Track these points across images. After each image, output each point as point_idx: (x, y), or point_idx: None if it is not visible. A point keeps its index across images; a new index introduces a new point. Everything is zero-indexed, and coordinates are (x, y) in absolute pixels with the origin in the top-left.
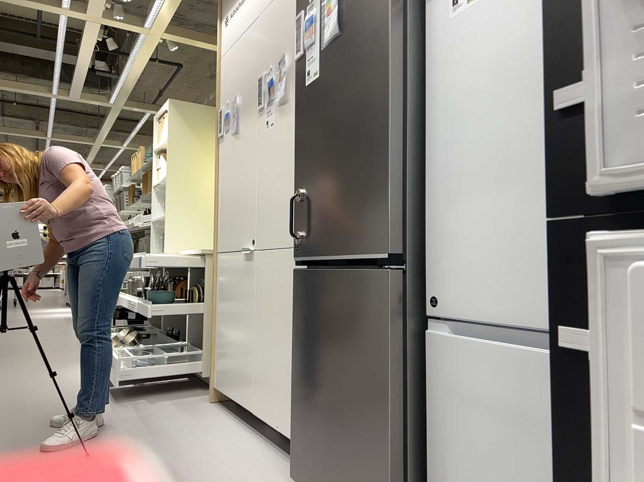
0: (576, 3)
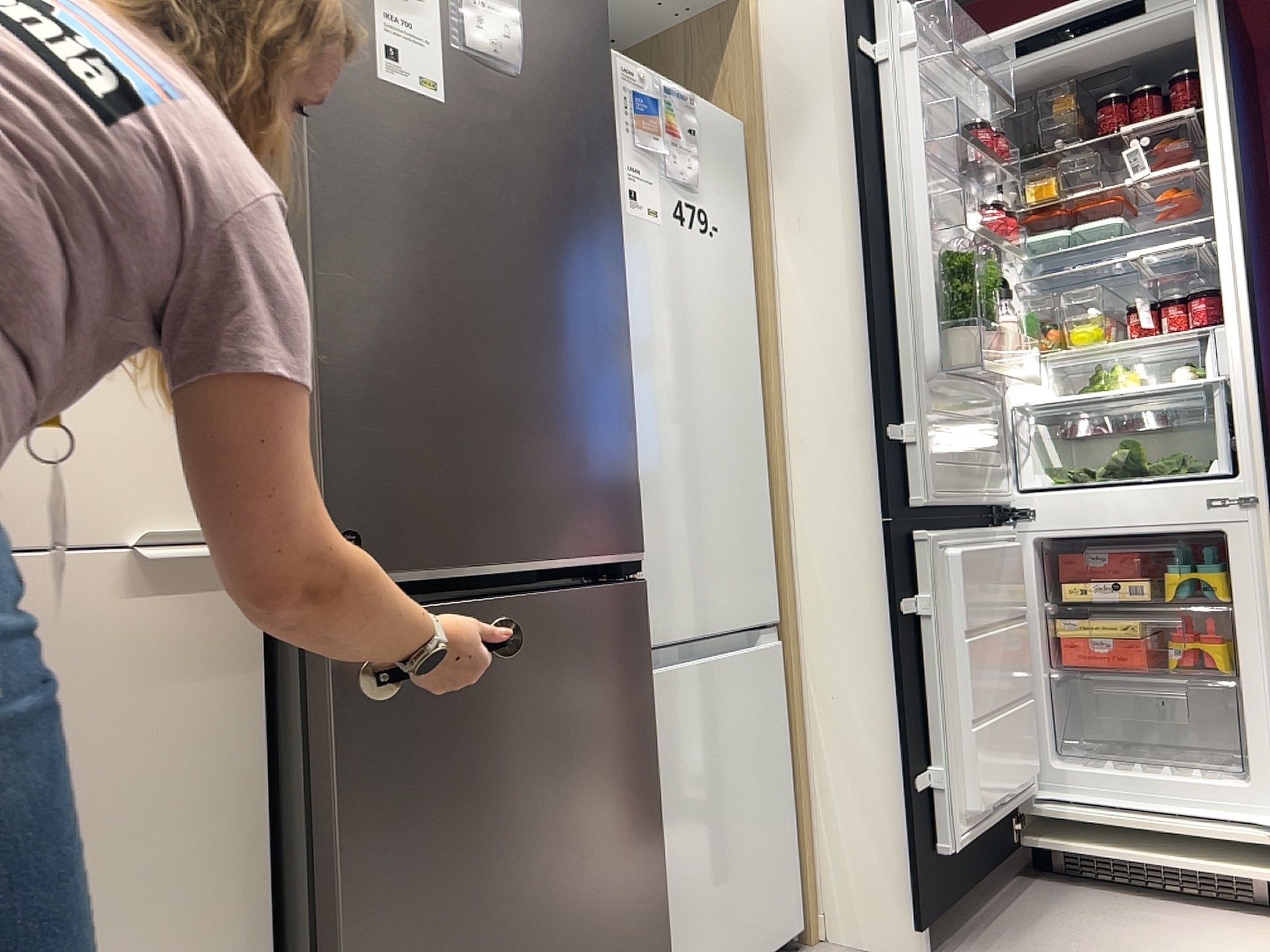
0: (886, 362)
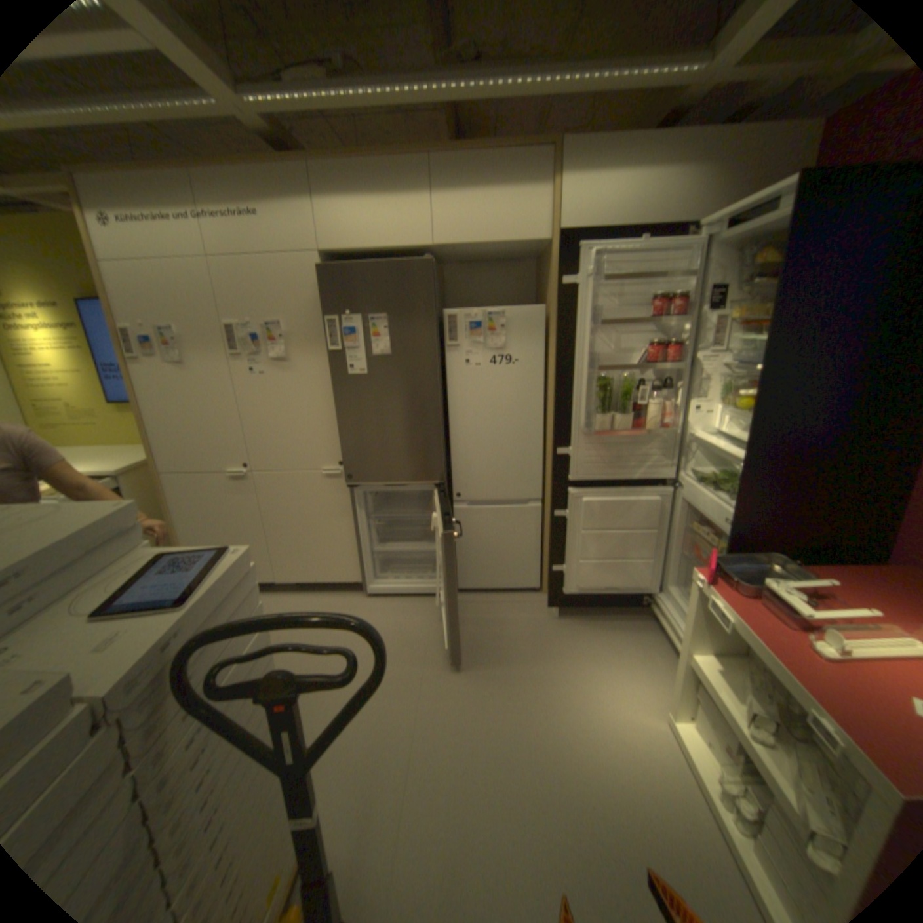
0: (560, 424)
